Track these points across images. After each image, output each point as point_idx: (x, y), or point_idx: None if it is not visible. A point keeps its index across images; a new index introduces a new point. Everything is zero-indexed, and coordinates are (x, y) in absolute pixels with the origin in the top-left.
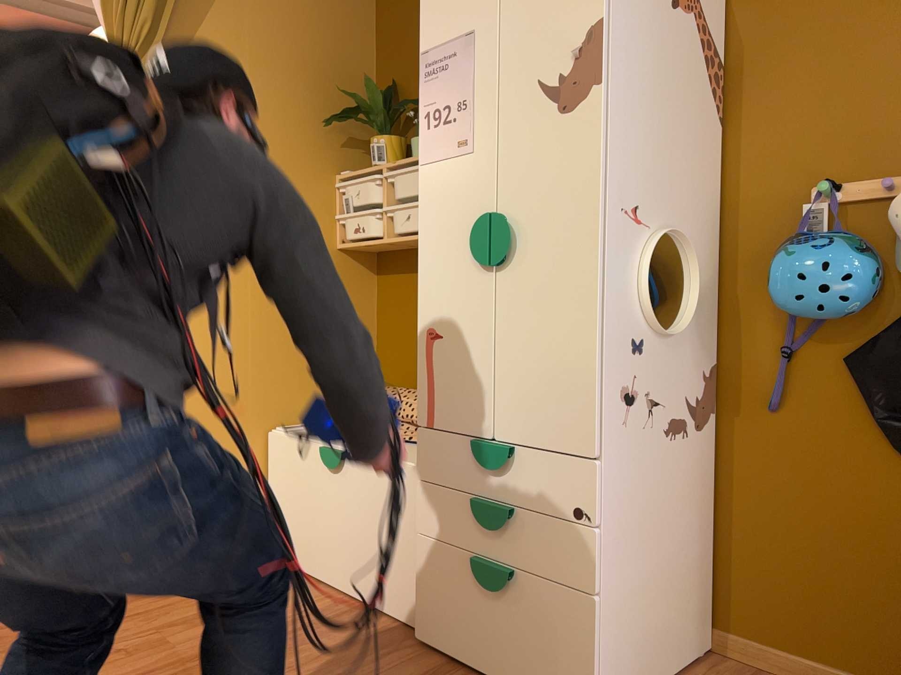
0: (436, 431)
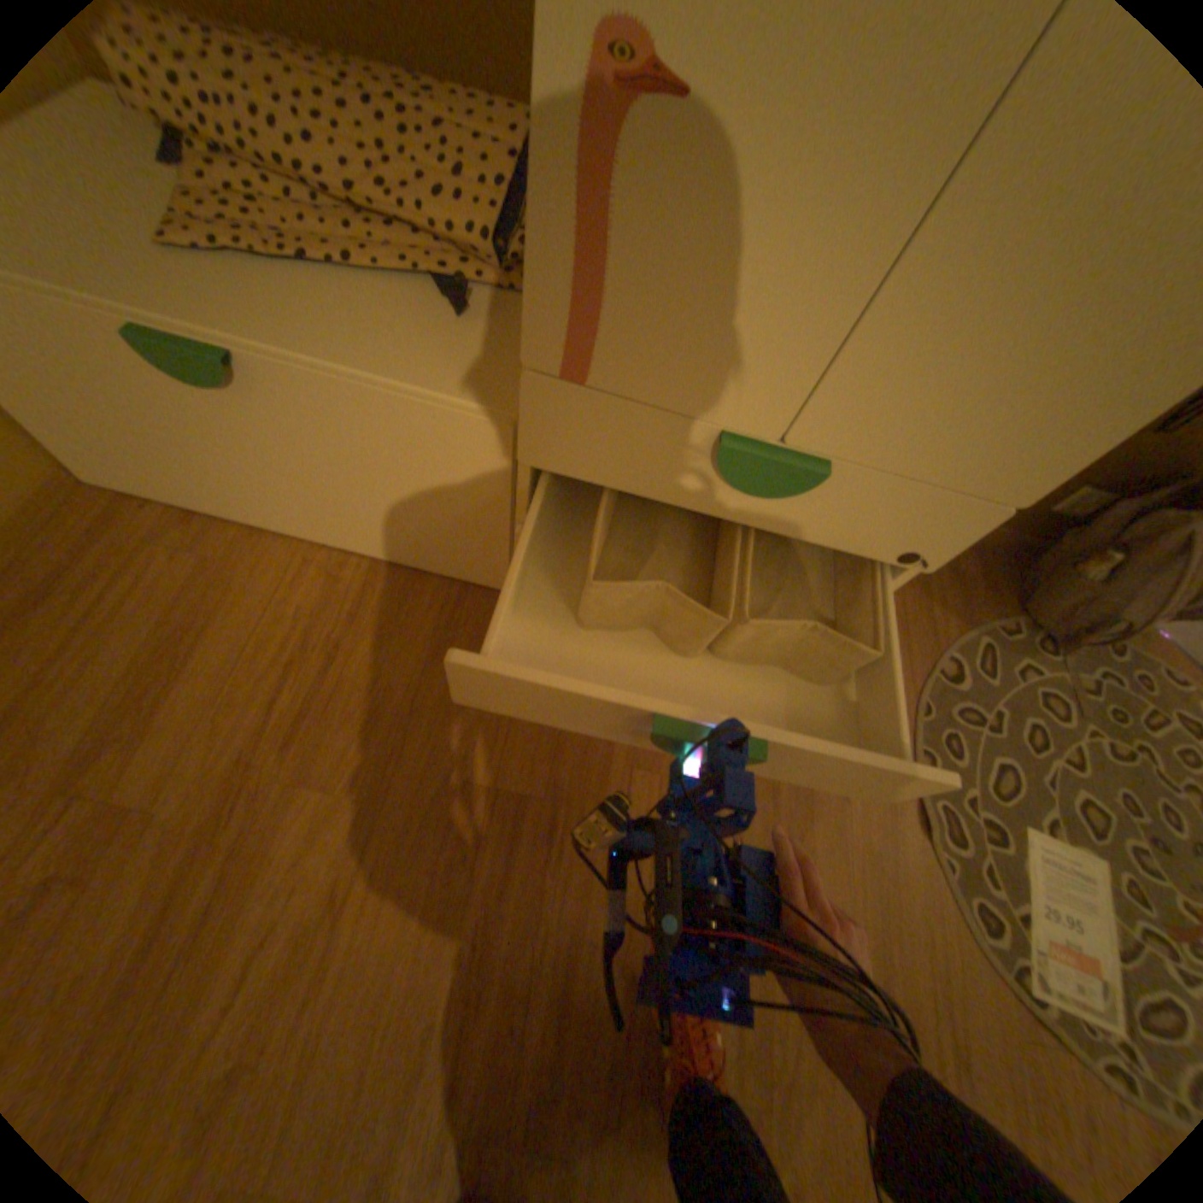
0: (593, 384)
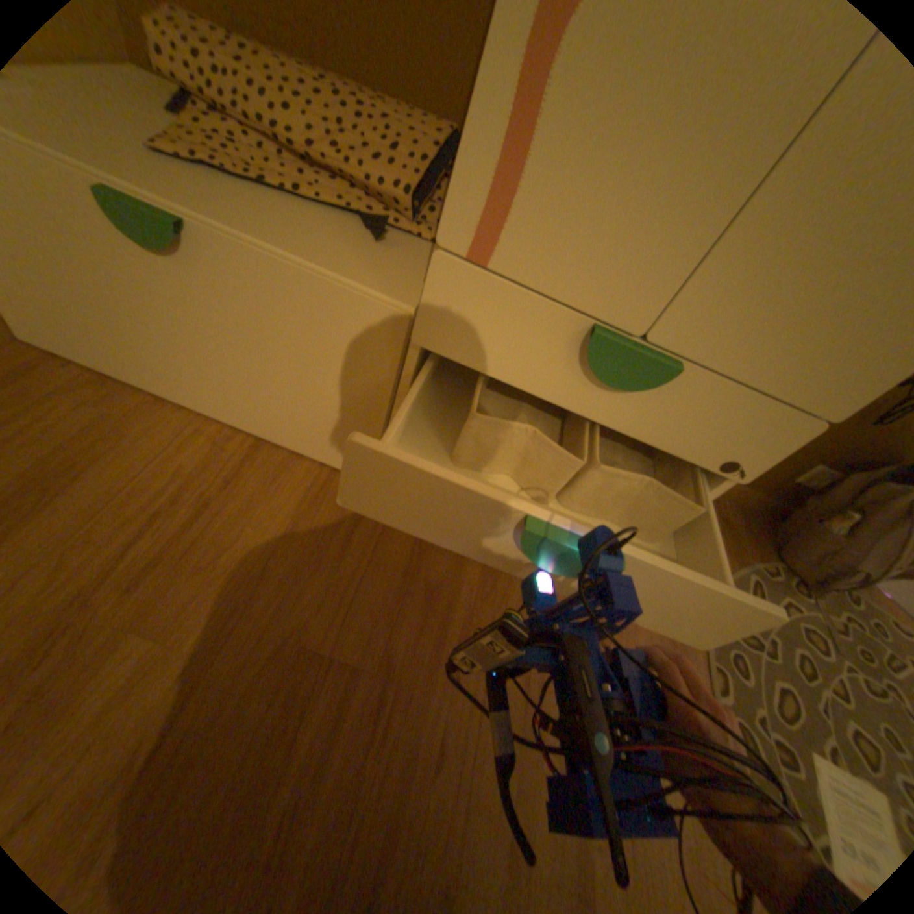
0: (493, 270)
